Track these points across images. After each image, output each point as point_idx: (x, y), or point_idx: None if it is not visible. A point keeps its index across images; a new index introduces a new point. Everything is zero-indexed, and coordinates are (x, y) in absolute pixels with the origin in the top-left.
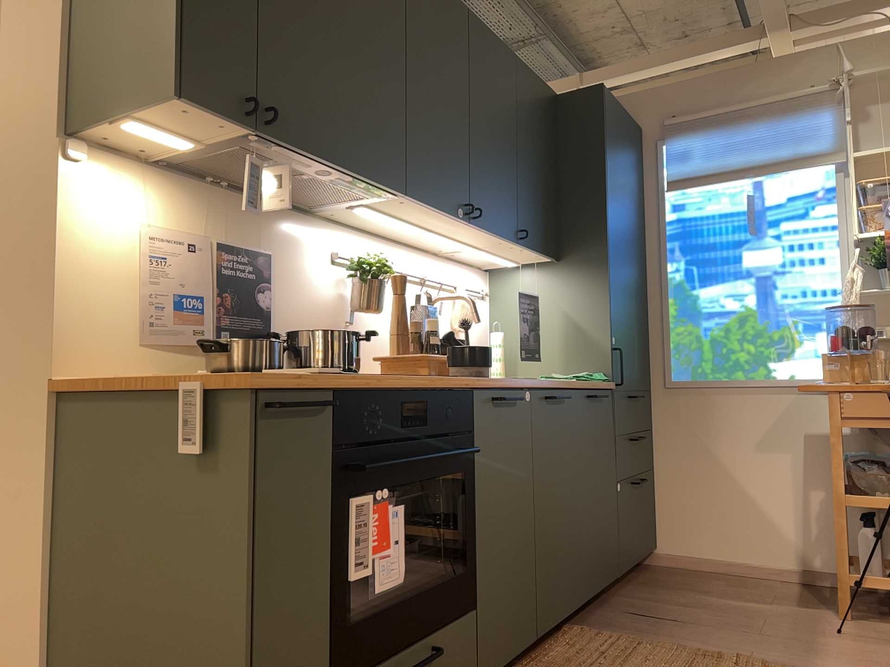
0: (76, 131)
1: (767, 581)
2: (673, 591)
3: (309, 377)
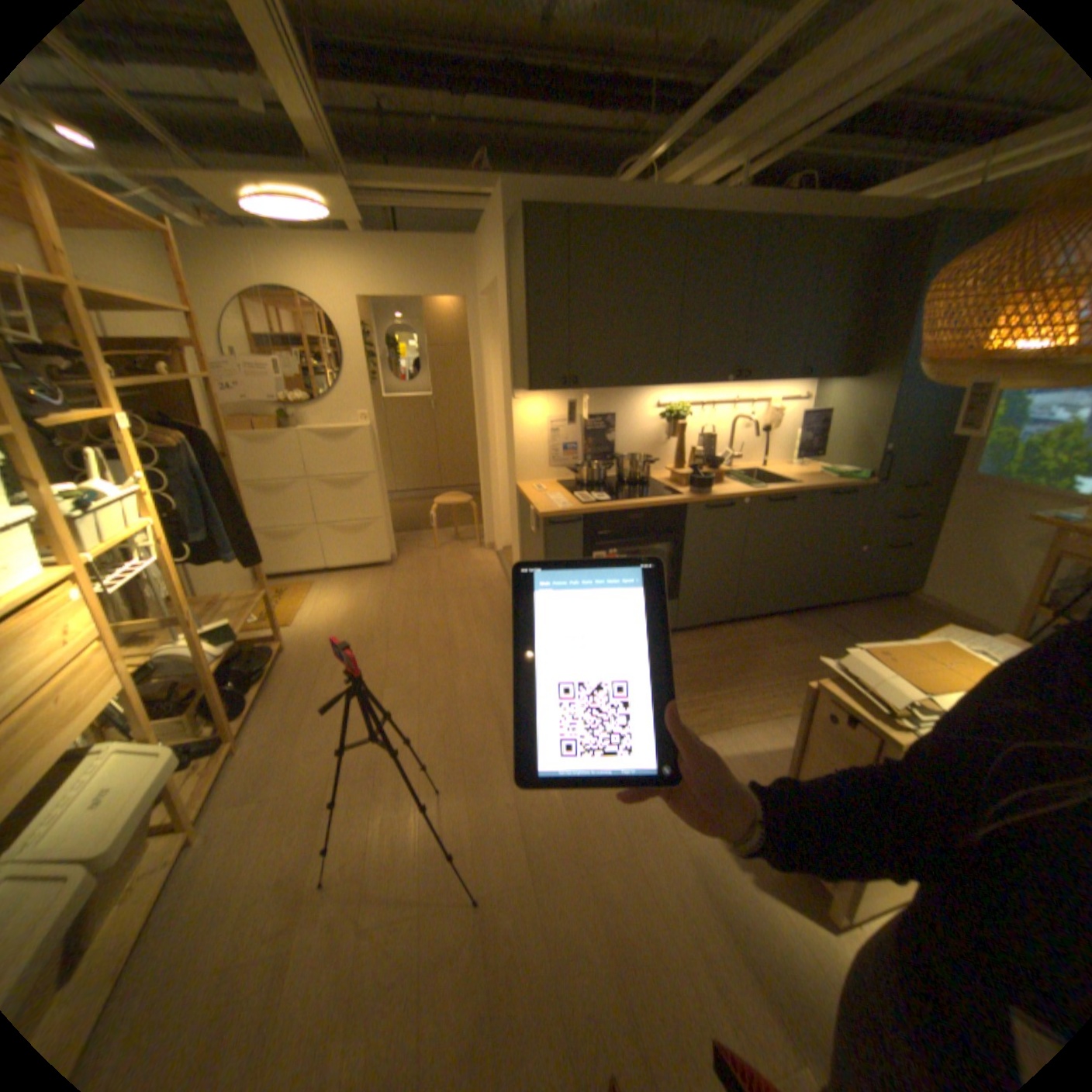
0: (513, 388)
1: None
2: (890, 621)
3: (572, 509)
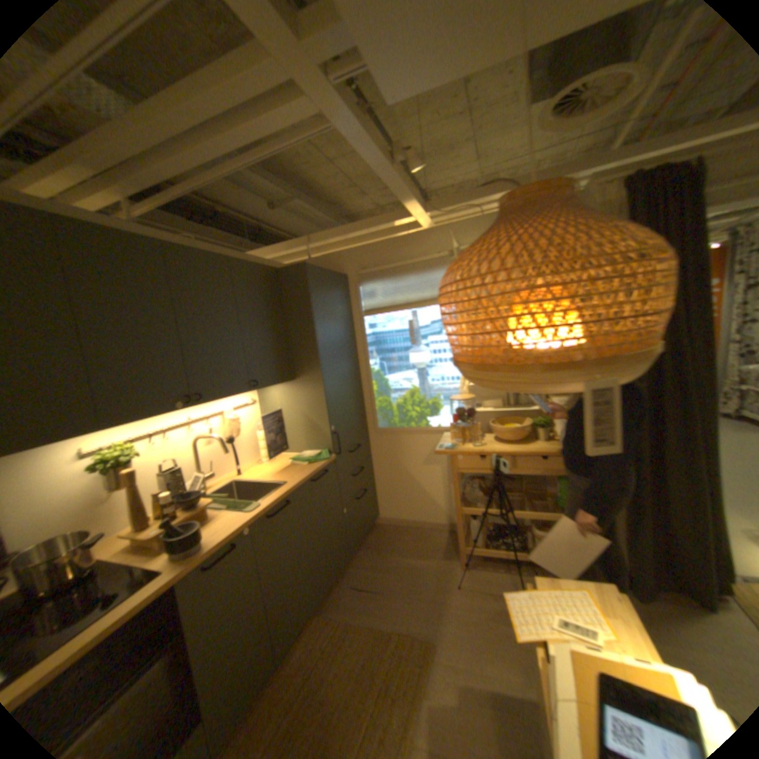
0: None
1: (433, 533)
2: (381, 557)
3: None
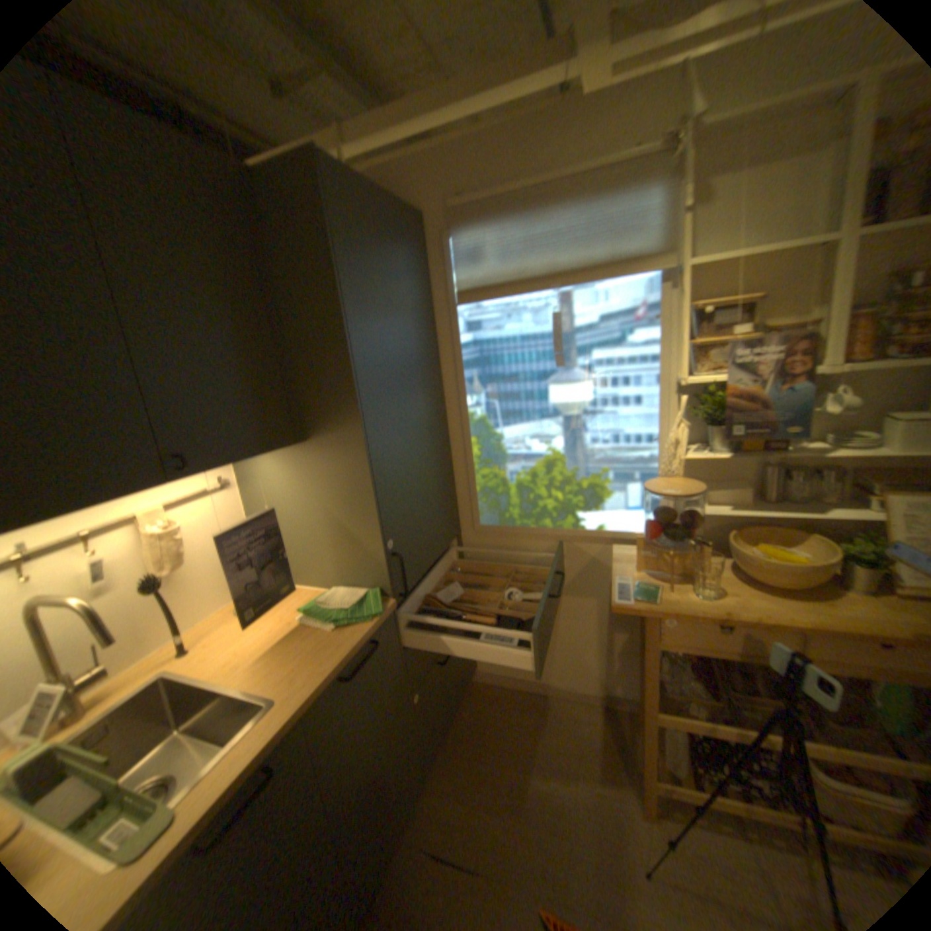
0: None
1: (573, 709)
2: (483, 764)
3: None
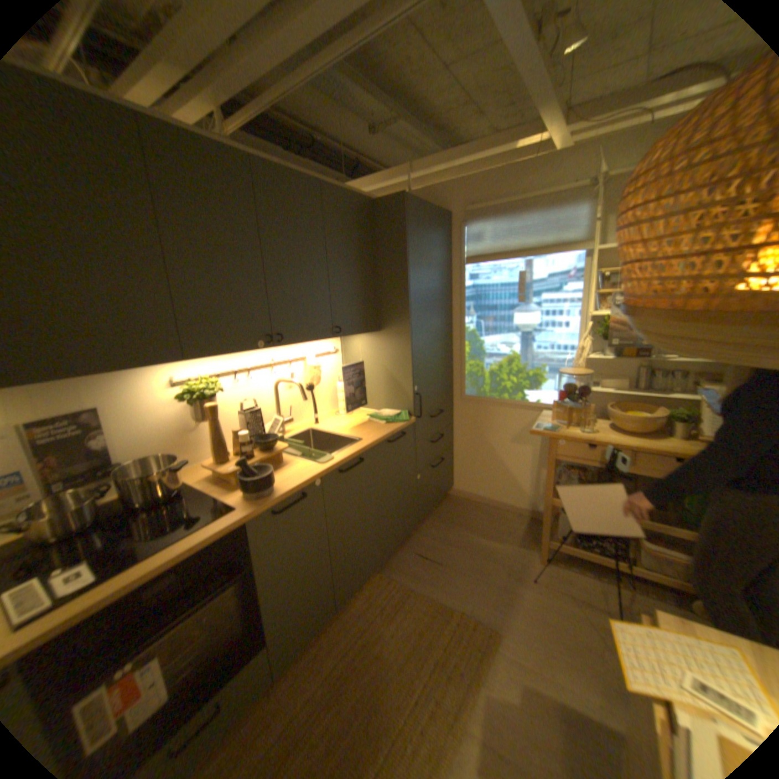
0: None
1: (511, 516)
2: (450, 529)
3: None
